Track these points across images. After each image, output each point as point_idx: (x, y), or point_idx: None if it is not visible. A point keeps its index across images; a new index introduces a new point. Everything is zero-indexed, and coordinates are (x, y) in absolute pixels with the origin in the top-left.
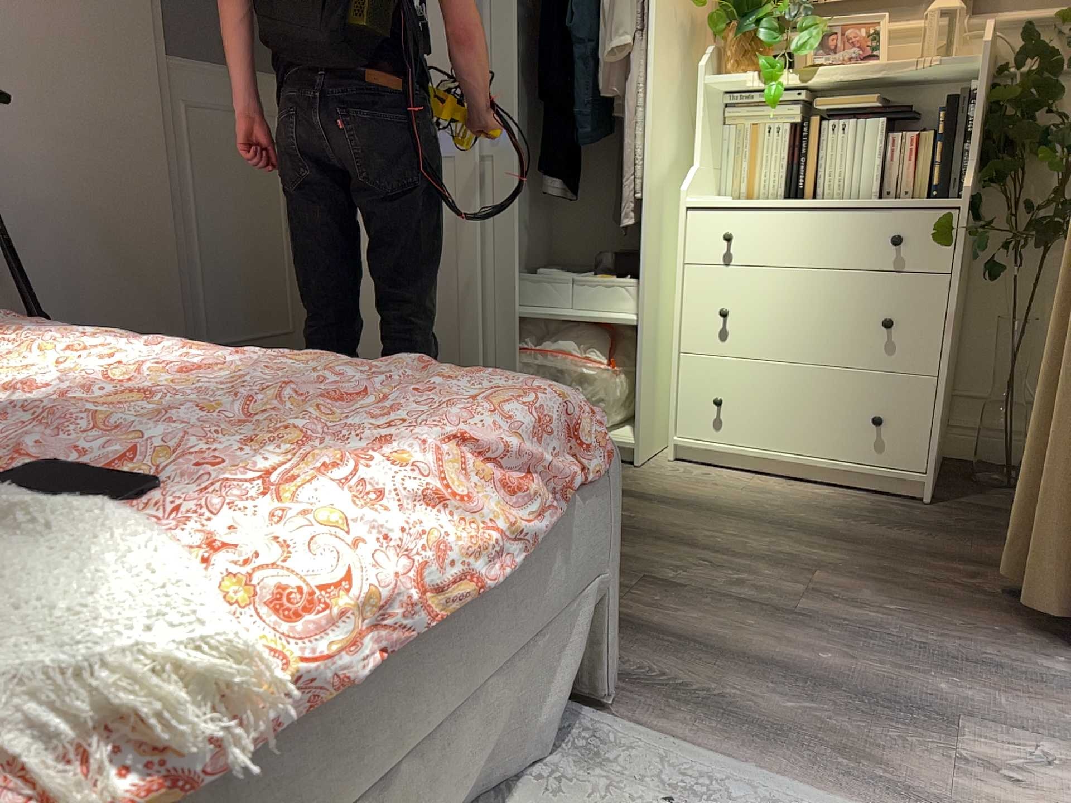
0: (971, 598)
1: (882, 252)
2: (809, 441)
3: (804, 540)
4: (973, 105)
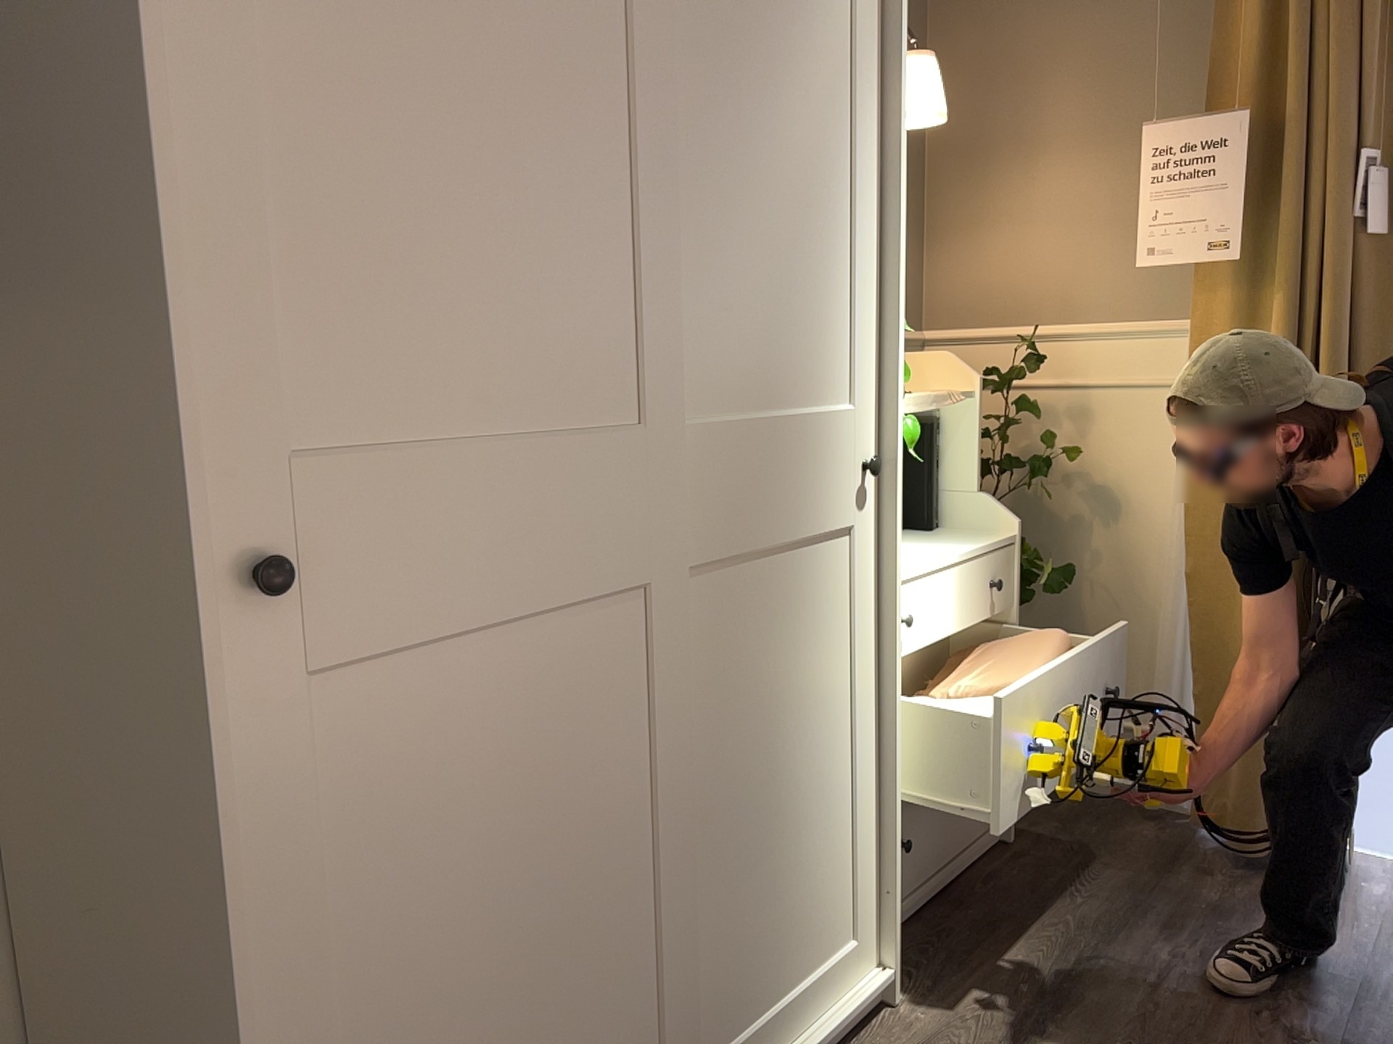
0: (1246, 885)
1: (987, 599)
2: (957, 837)
3: (1143, 934)
4: (941, 434)
